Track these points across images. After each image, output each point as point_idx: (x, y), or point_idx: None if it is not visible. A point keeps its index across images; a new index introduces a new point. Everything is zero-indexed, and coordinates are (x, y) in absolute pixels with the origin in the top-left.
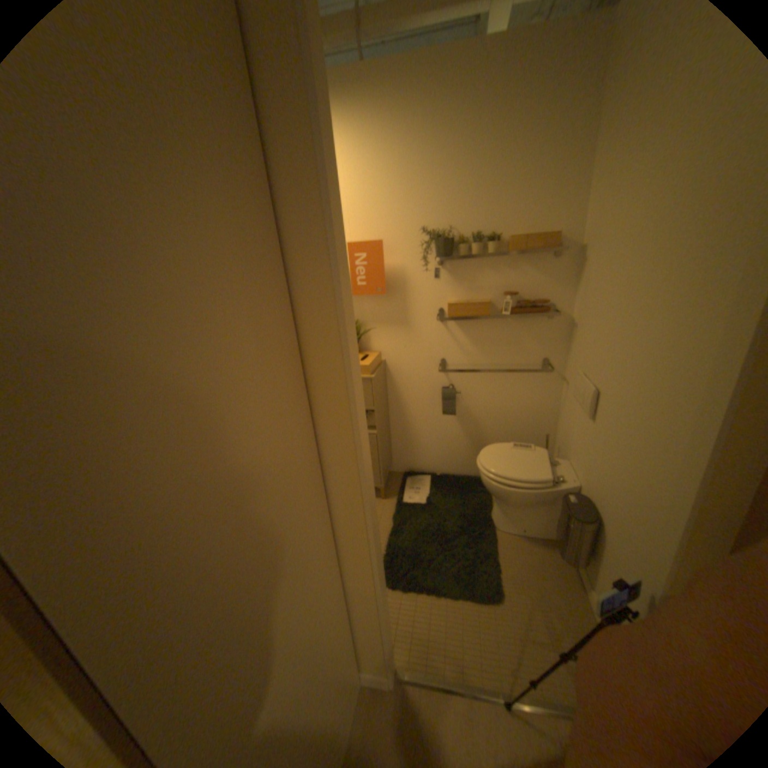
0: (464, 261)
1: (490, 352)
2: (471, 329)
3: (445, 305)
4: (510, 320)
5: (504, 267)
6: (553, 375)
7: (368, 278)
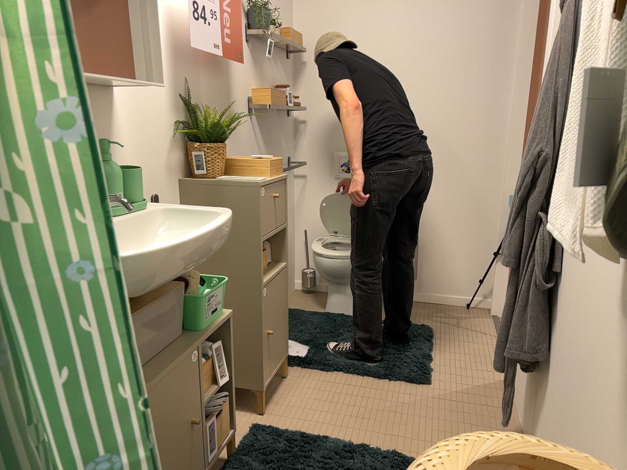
0: (257, 44)
1: (270, 151)
2: (262, 124)
3: (250, 93)
4: (276, 116)
5: (272, 60)
6: (291, 172)
7: (231, 33)
